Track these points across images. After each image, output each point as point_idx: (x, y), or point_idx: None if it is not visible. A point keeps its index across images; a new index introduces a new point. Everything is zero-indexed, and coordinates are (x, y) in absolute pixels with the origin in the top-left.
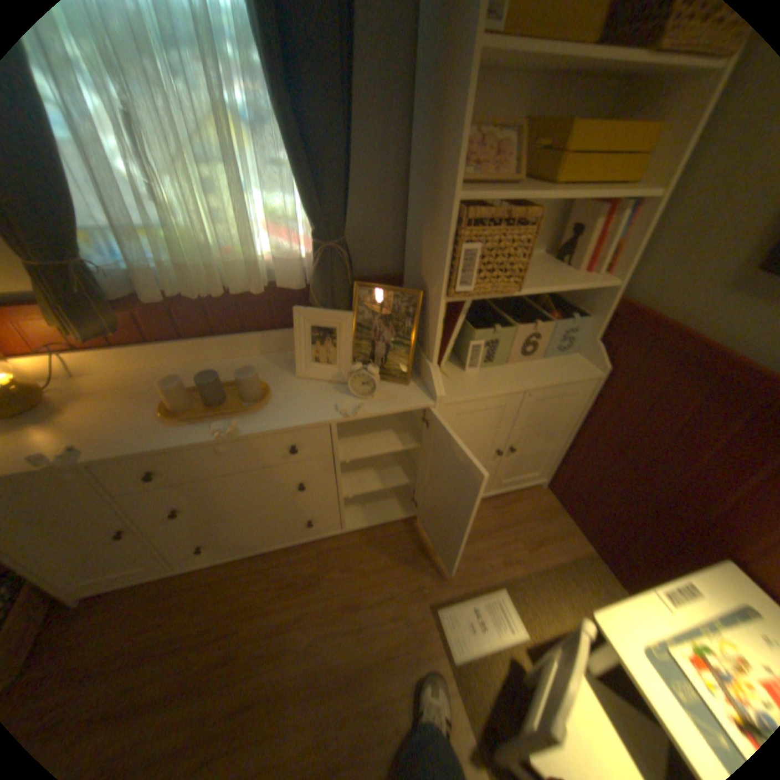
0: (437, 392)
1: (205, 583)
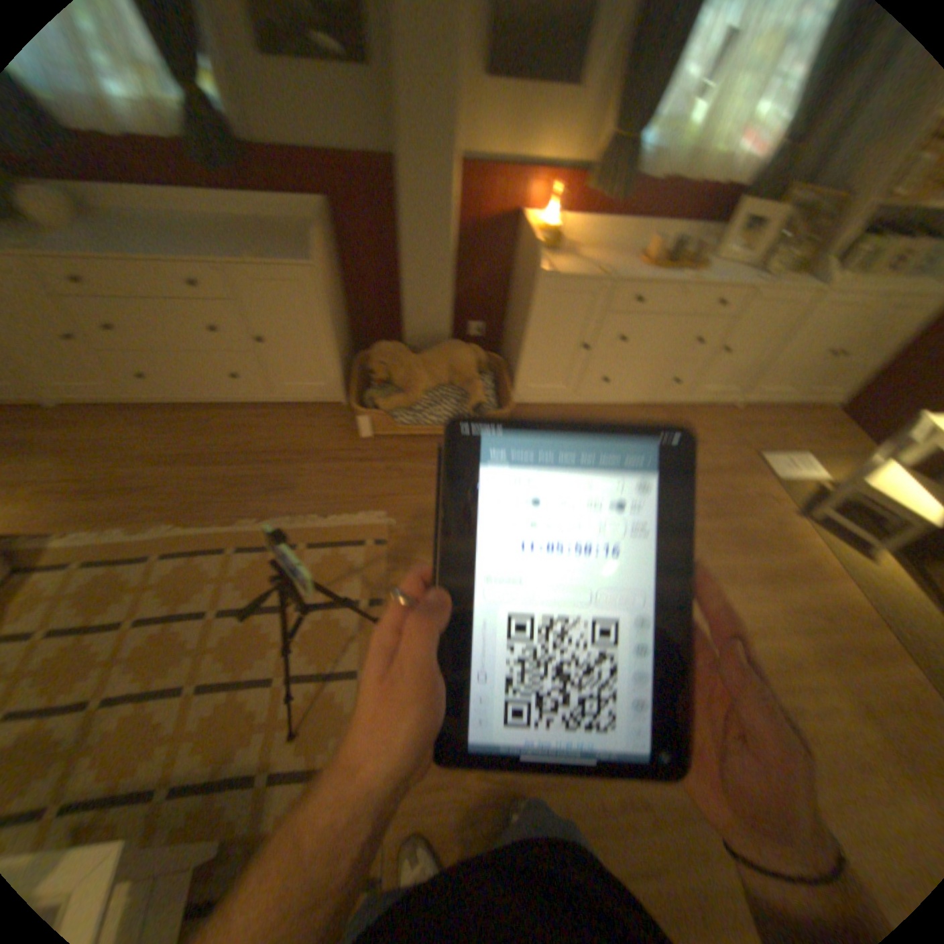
0: (830, 280)
1: (590, 413)
